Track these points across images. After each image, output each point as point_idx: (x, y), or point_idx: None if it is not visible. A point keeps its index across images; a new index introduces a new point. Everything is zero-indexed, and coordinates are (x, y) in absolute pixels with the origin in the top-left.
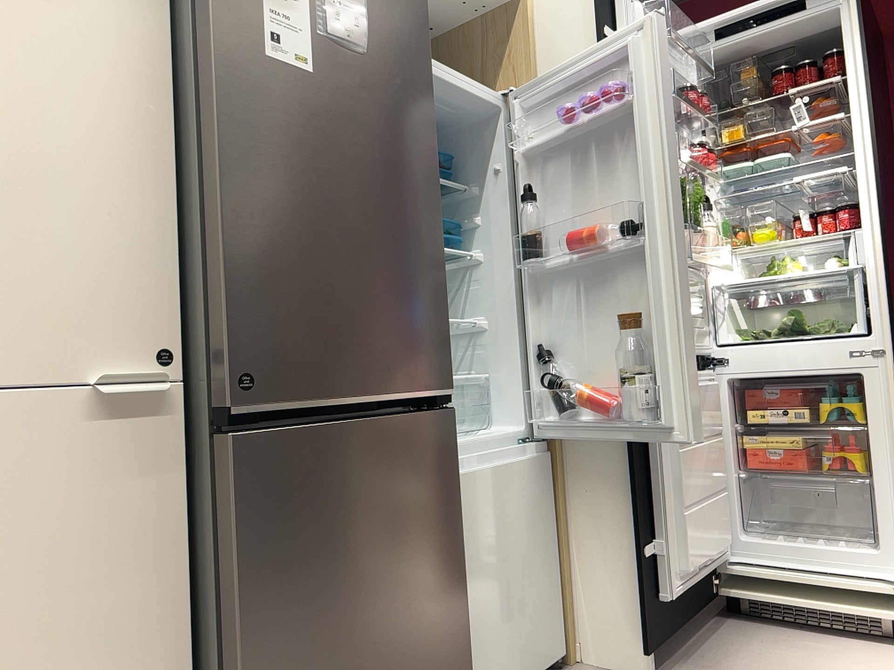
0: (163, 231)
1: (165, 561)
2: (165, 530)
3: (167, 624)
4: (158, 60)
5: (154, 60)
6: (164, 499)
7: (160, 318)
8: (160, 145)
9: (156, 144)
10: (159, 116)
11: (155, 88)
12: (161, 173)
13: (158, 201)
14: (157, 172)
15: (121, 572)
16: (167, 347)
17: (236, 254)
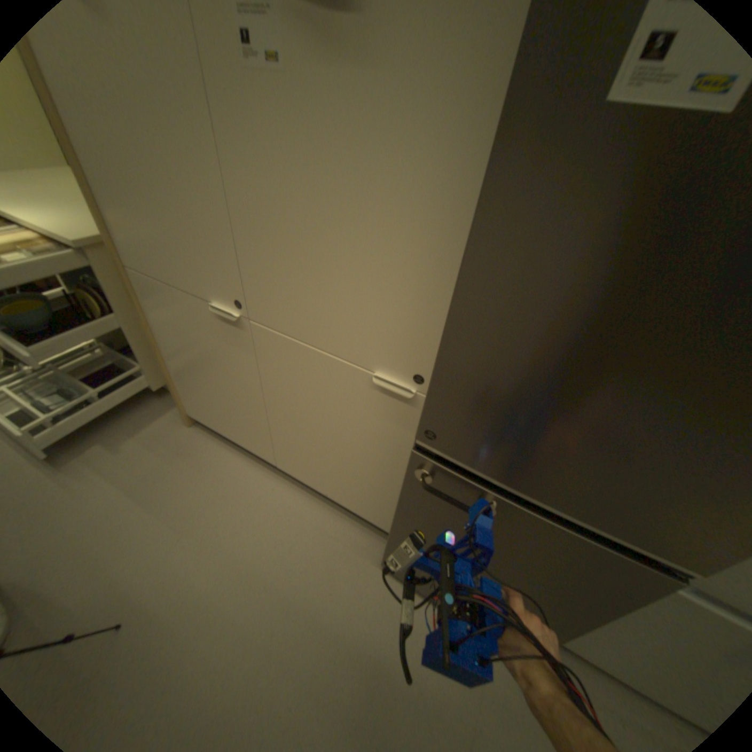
0: (441, 298)
1: (398, 456)
2: (400, 446)
3: (394, 473)
4: (488, 106)
5: (484, 107)
6: (403, 436)
7: (423, 355)
8: (461, 219)
9: (457, 218)
10: (469, 186)
11: (474, 149)
12: (453, 248)
13: (443, 273)
14: (450, 247)
15: (378, 446)
16: (423, 373)
17: (452, 356)
